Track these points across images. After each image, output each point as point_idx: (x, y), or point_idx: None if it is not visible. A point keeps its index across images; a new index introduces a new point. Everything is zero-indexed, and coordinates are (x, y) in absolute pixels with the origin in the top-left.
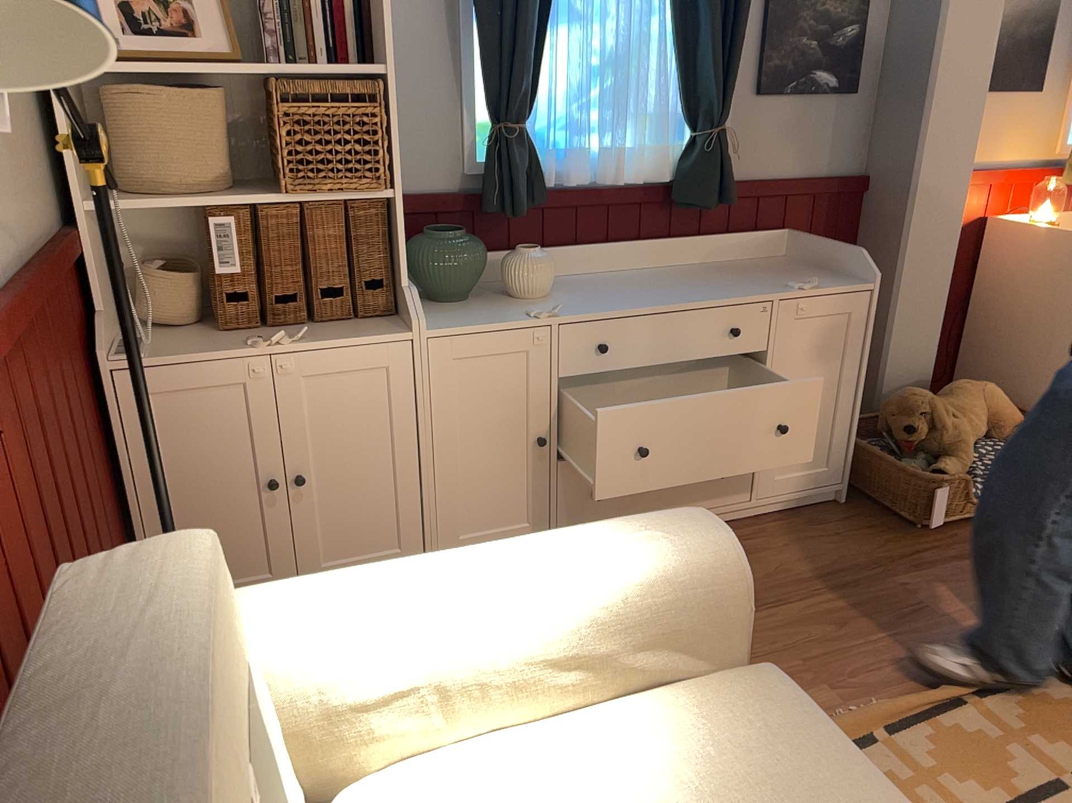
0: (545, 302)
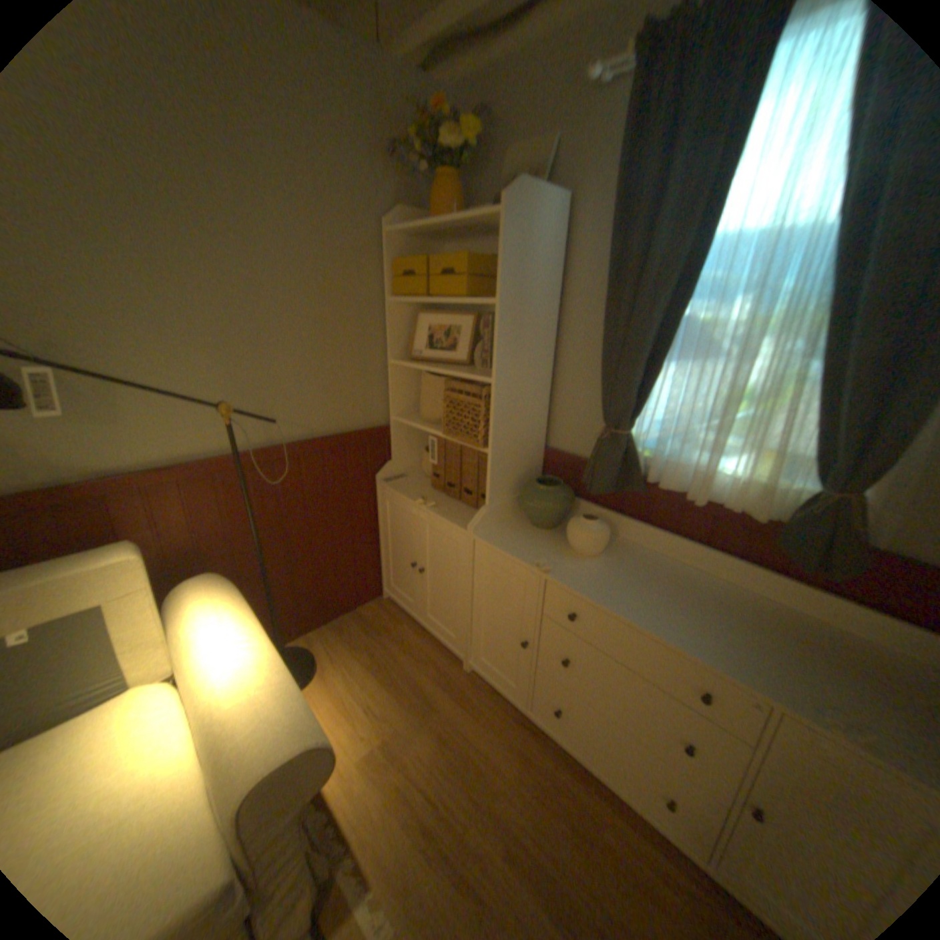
0: (577, 561)
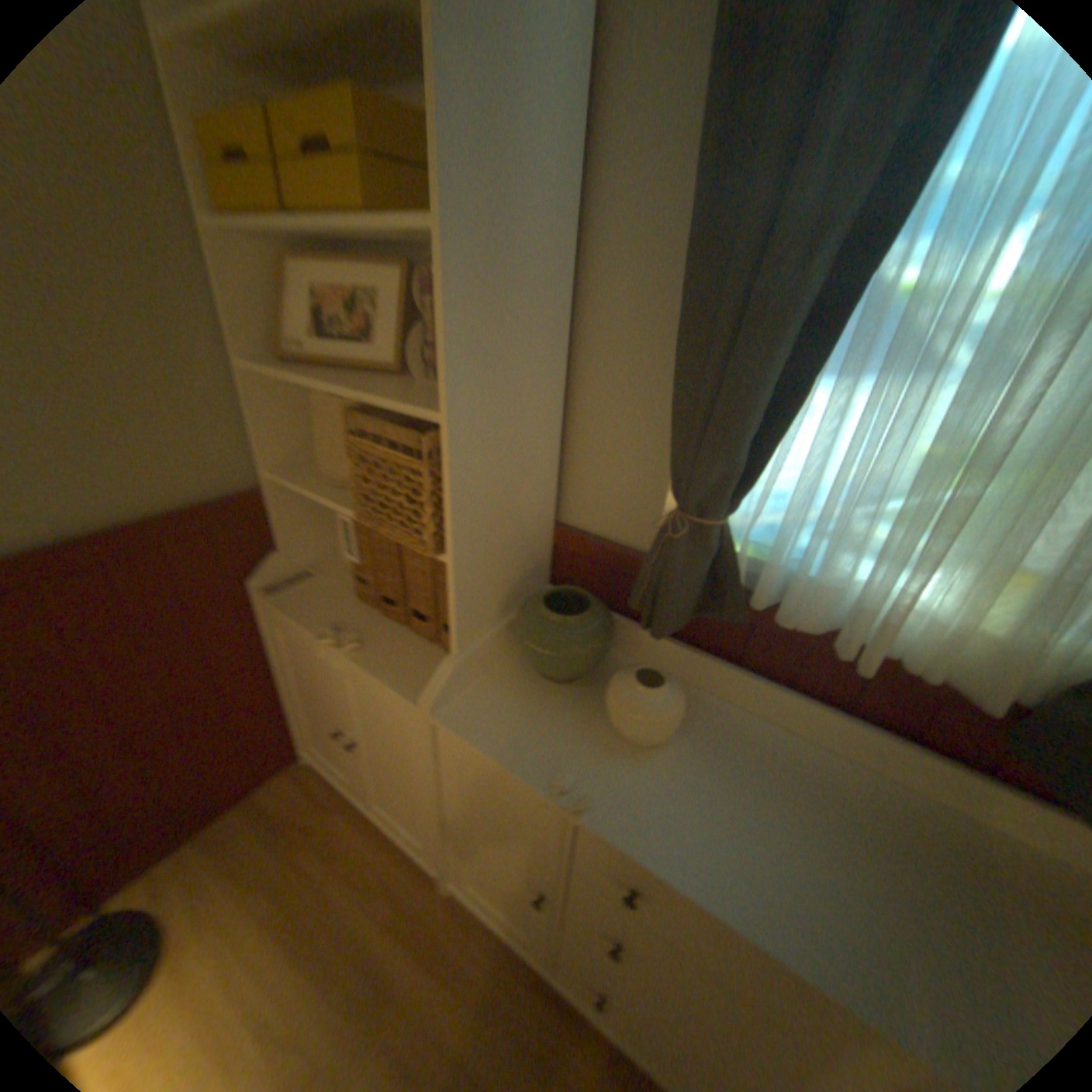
0: (630, 763)
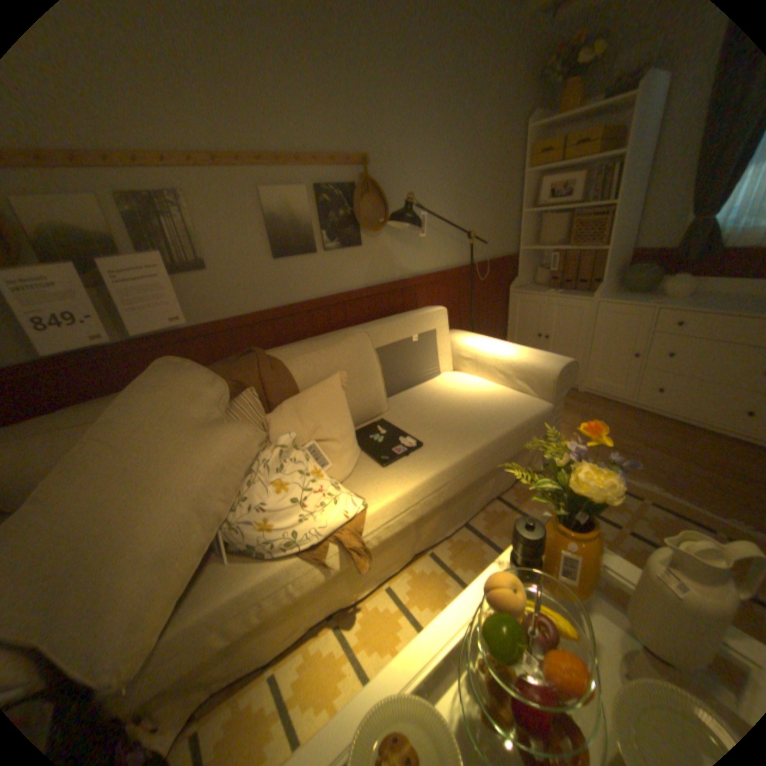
0: (674, 300)
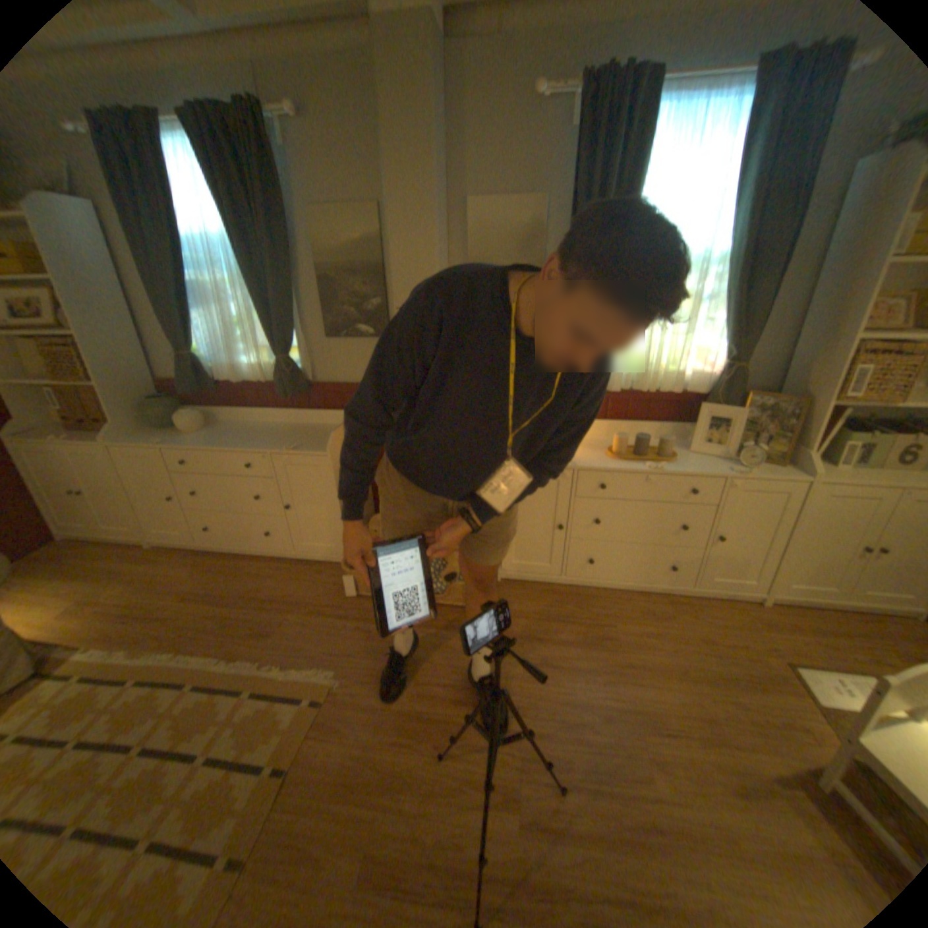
0: (182, 437)
